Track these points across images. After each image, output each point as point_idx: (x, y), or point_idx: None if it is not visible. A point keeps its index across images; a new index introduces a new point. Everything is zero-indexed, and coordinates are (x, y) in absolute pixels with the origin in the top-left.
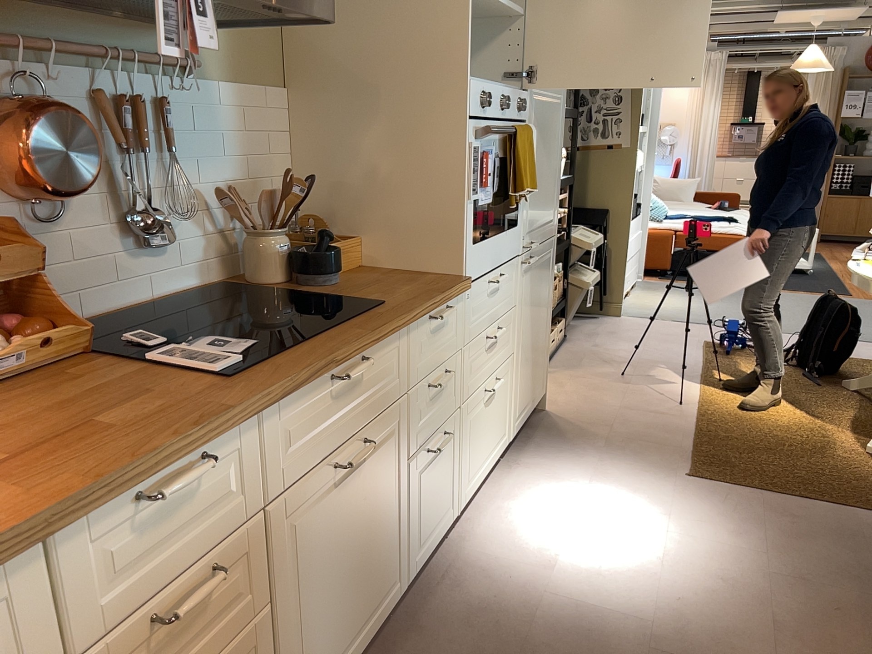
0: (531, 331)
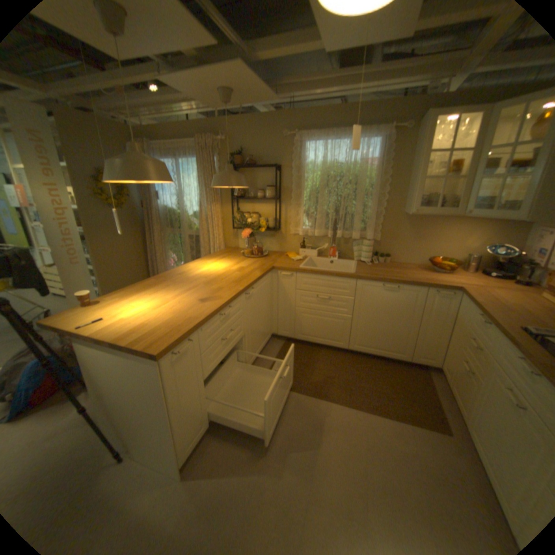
0: None
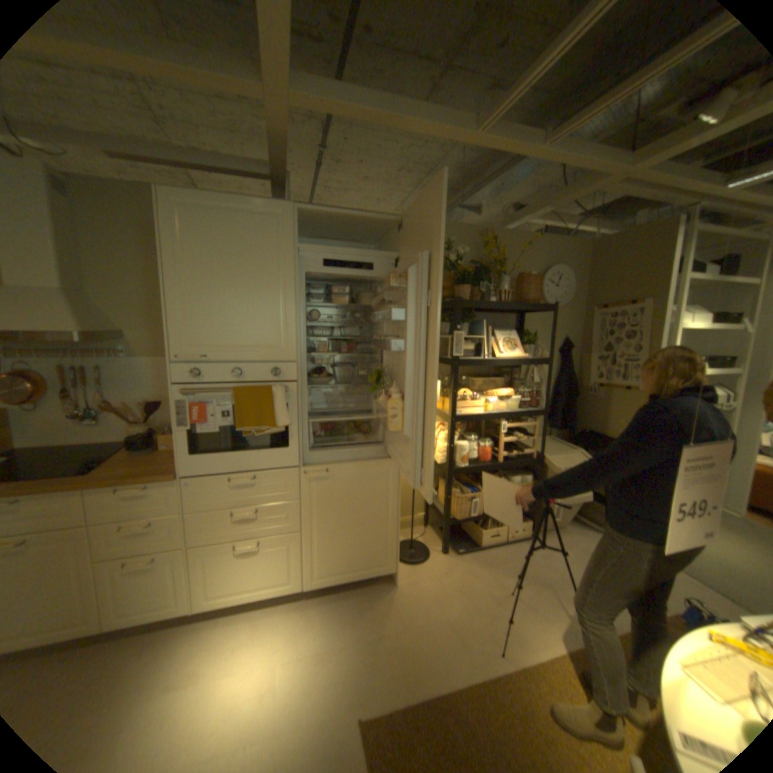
0: (337, 522)
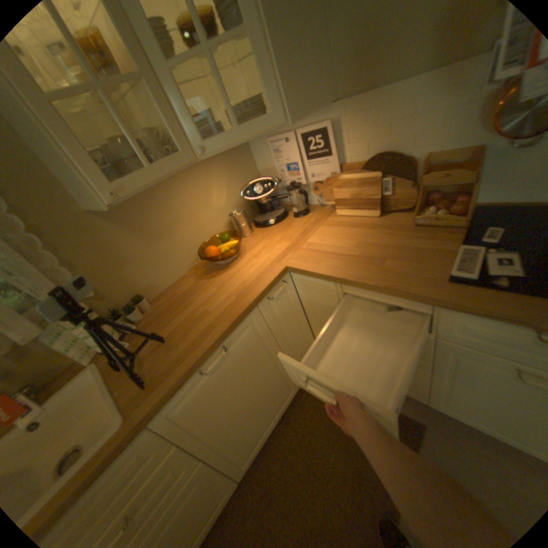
0: None
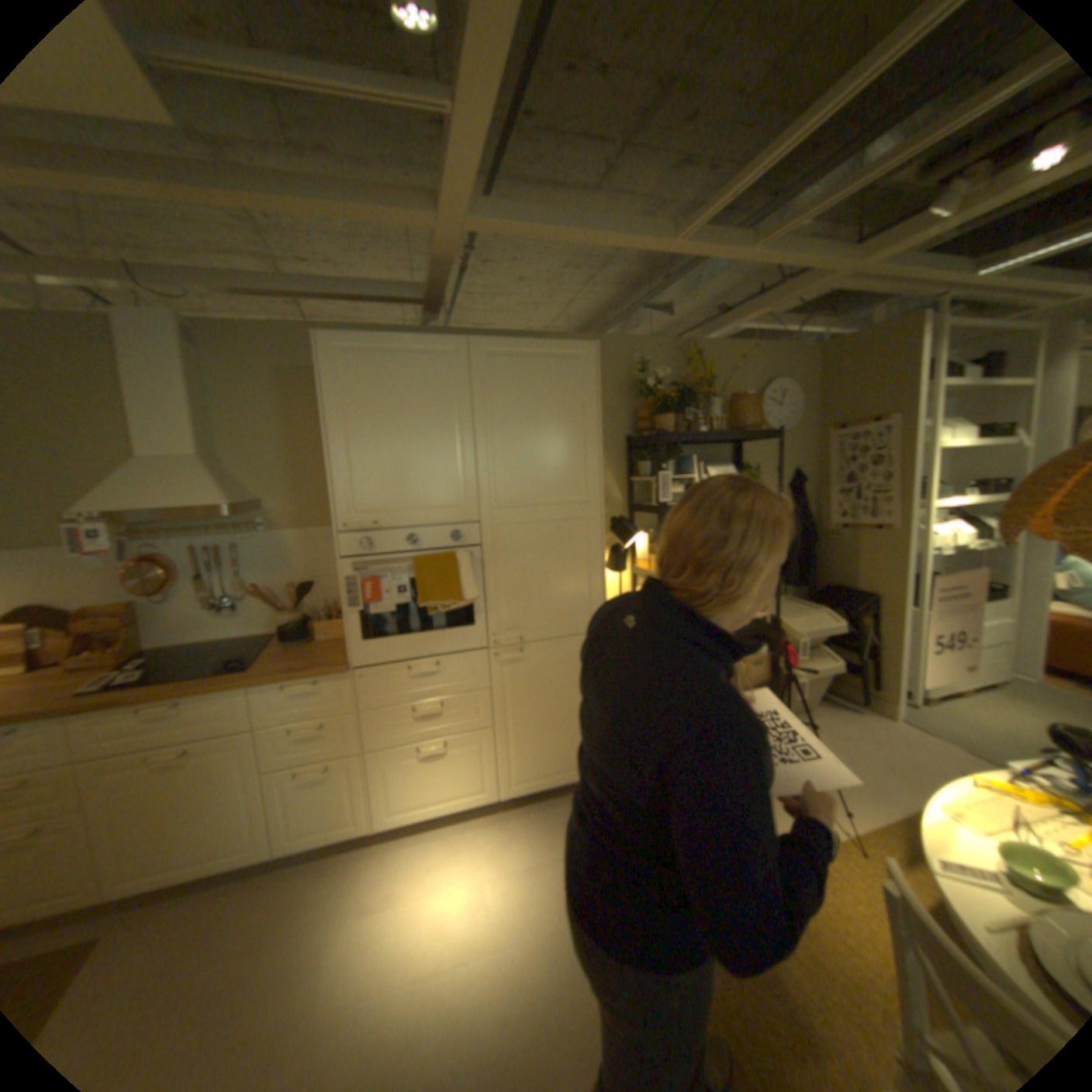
0: (535, 714)
